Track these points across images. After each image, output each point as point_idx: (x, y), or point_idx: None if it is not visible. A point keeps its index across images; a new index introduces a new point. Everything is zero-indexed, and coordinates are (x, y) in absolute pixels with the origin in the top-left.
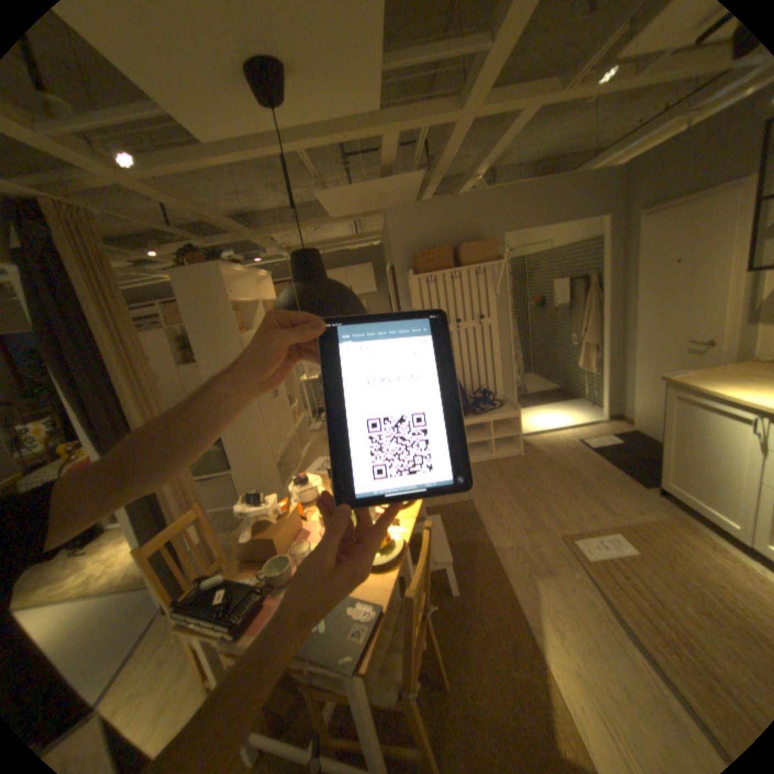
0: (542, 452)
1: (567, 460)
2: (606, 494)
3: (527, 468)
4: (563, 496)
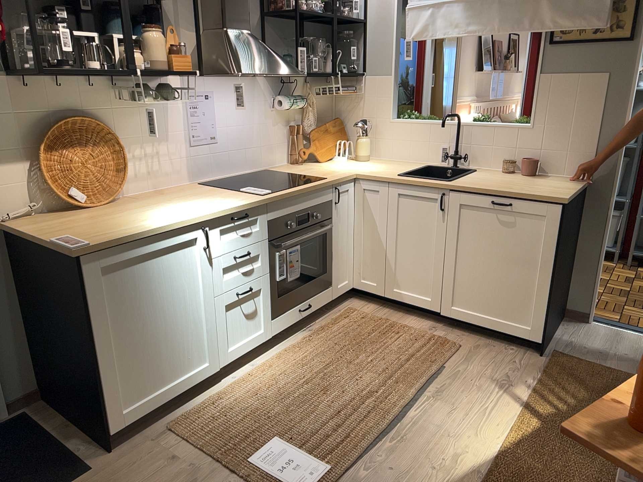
0: None
1: None
2: None
3: None
4: None
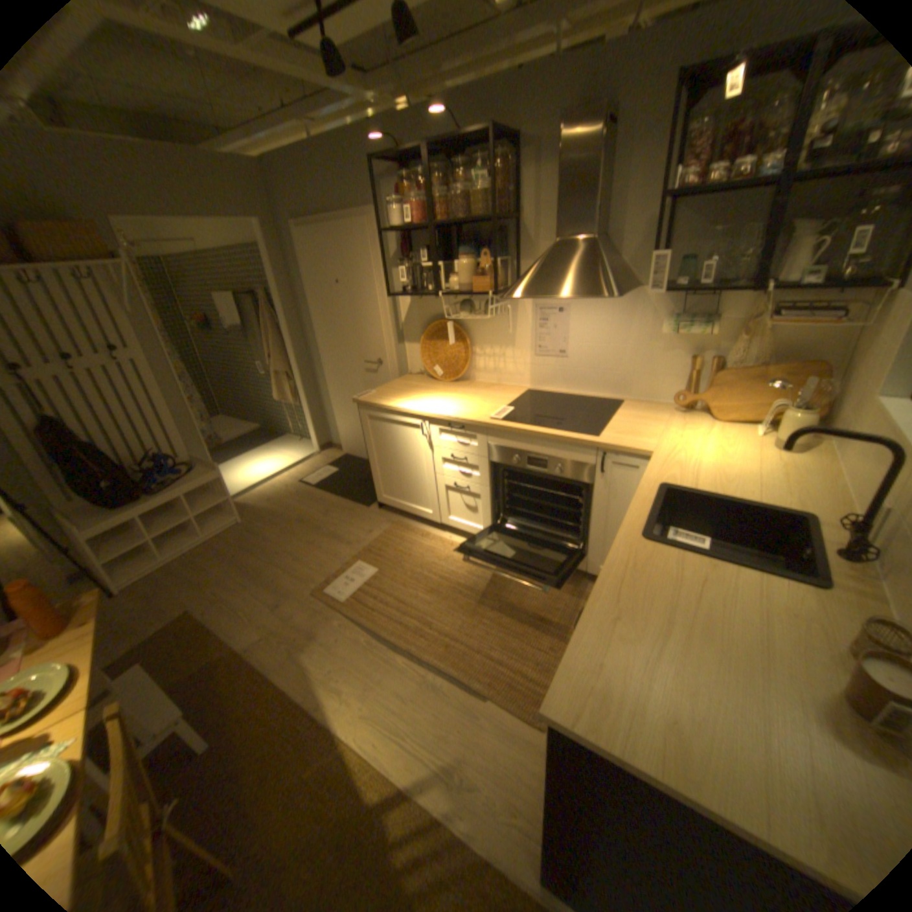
0: (262, 509)
1: (292, 508)
2: (337, 527)
3: (249, 535)
4: (298, 549)
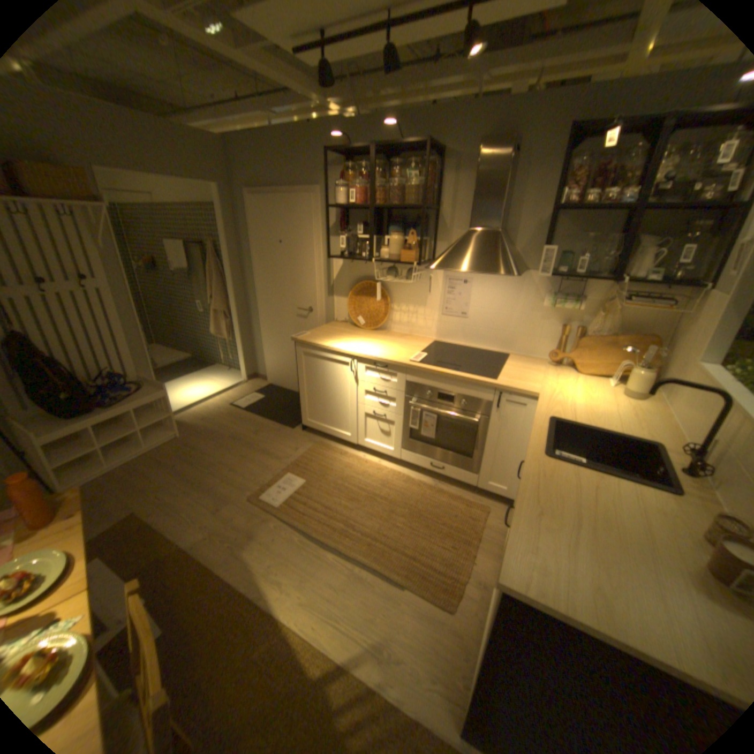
0: (198, 427)
1: (225, 427)
2: (266, 444)
3: (188, 448)
4: (233, 461)
